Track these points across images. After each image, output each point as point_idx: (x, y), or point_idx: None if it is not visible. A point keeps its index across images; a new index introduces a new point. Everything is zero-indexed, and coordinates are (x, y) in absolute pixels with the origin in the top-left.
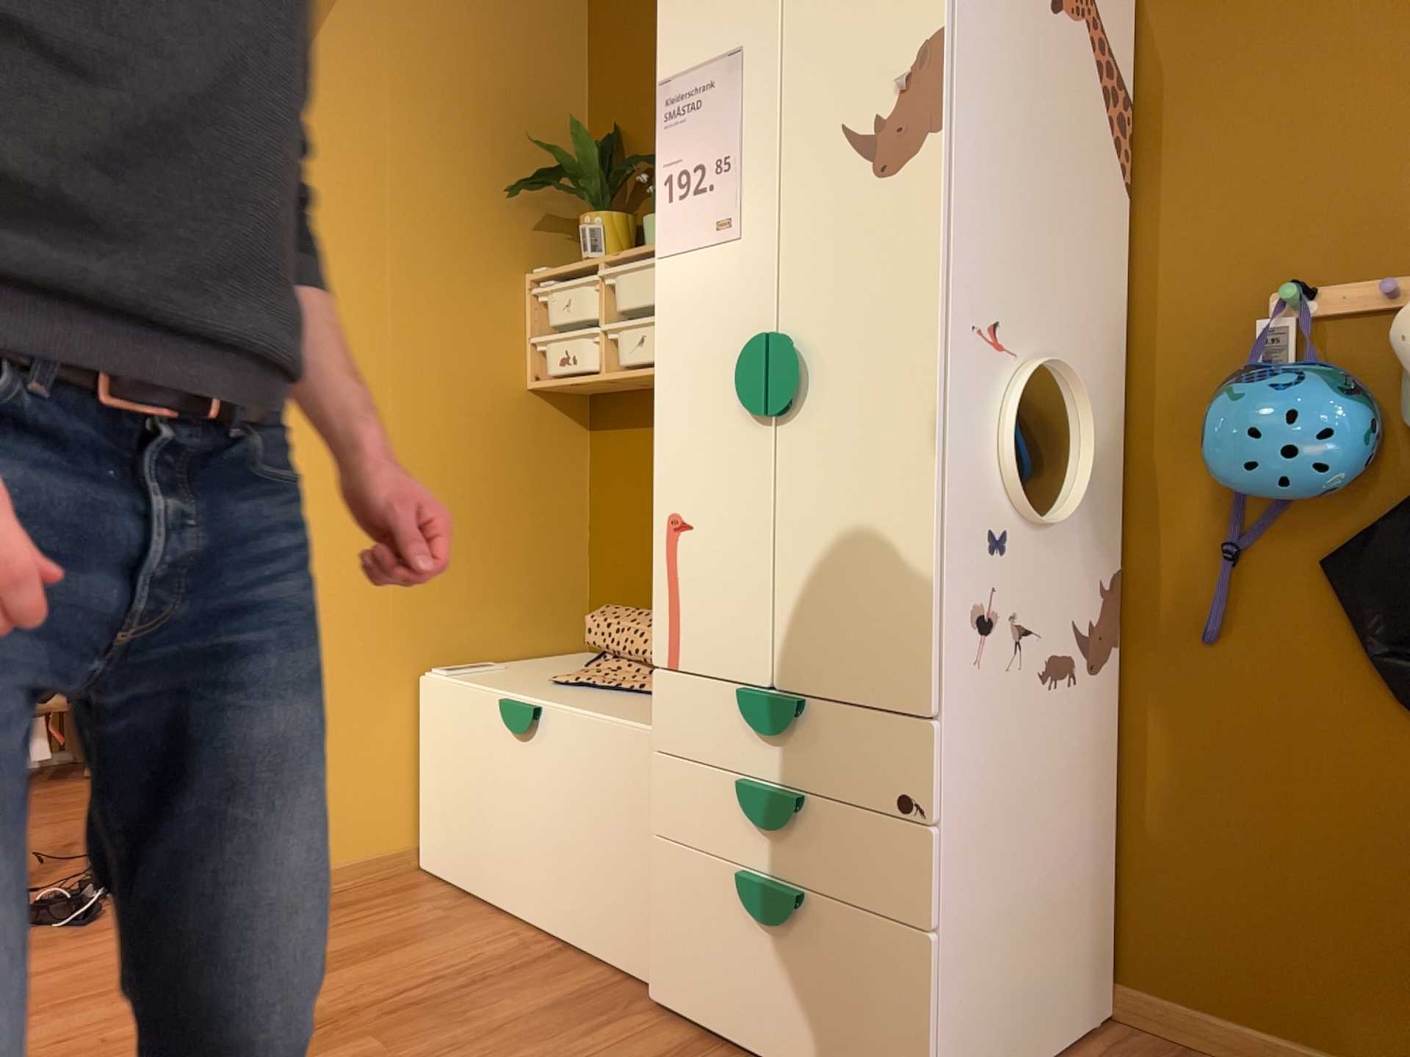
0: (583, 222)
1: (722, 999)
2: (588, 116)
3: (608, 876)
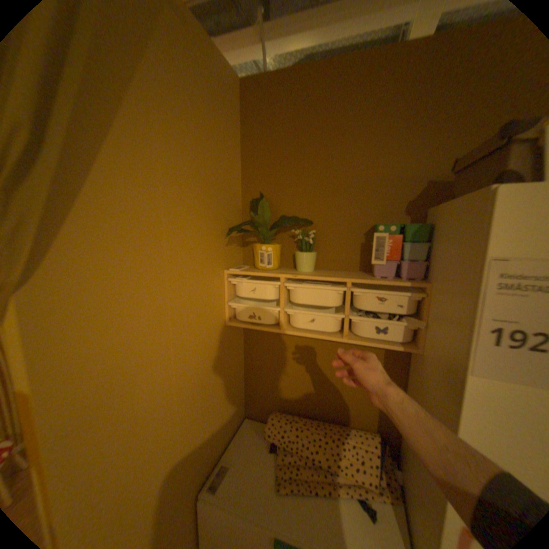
0: (258, 248)
1: None
2: (241, 182)
3: None
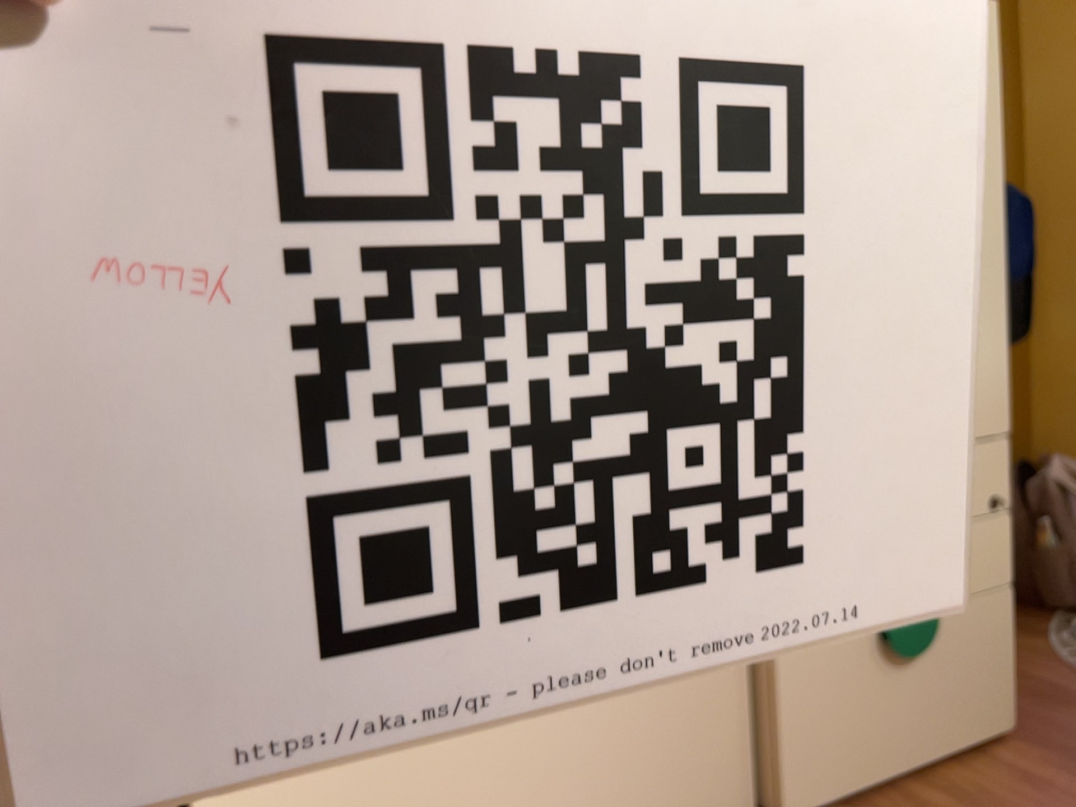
0: None
1: (867, 756)
2: None
3: (680, 749)
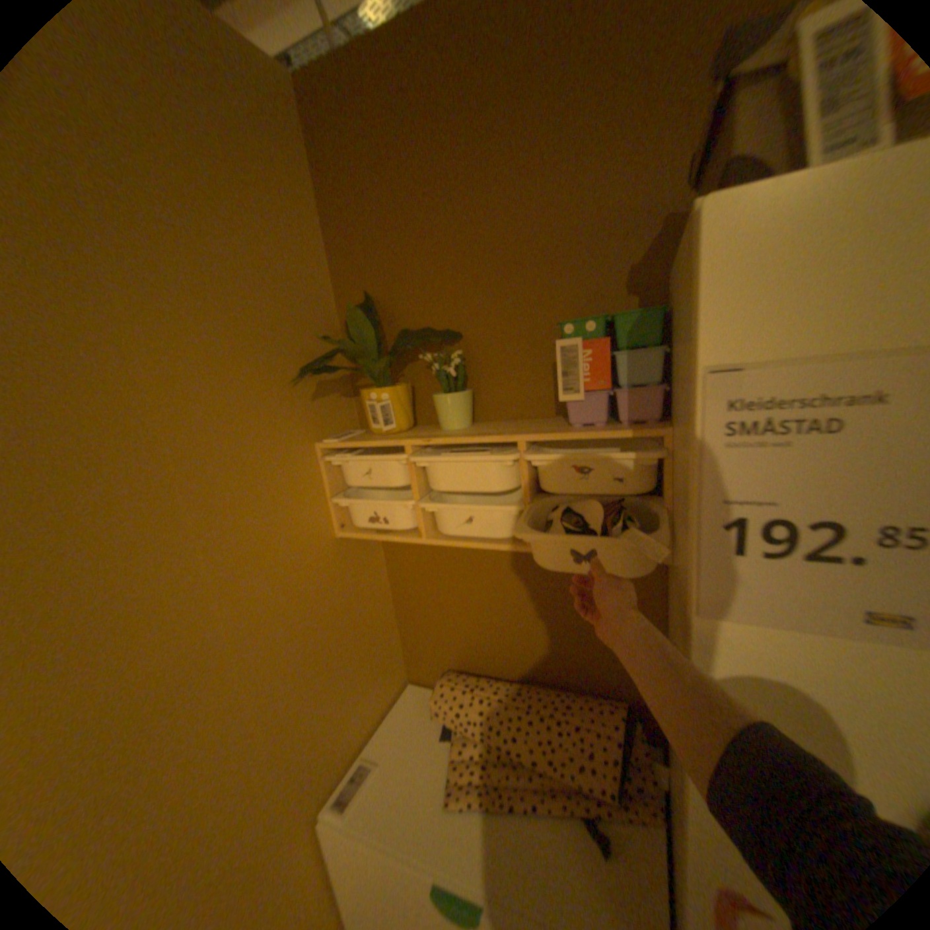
0: (367, 396)
1: None
2: (331, 278)
3: None
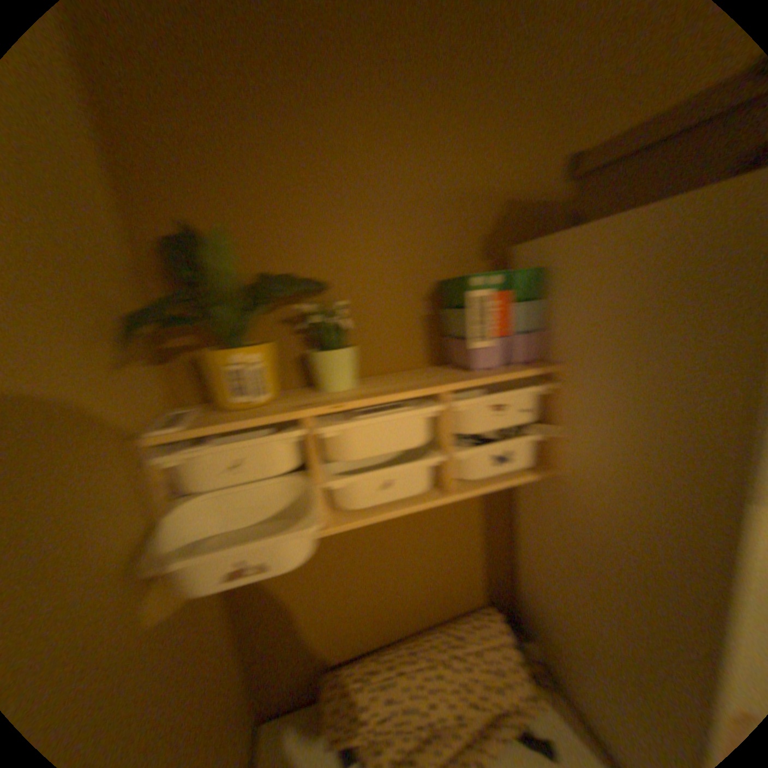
0: (226, 357)
1: None
2: (114, 190)
3: None
